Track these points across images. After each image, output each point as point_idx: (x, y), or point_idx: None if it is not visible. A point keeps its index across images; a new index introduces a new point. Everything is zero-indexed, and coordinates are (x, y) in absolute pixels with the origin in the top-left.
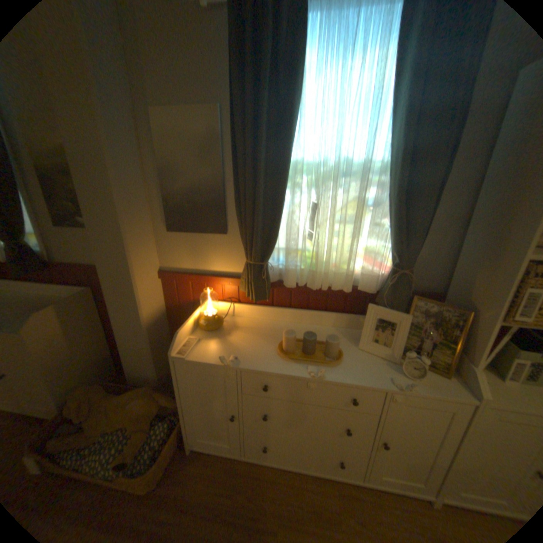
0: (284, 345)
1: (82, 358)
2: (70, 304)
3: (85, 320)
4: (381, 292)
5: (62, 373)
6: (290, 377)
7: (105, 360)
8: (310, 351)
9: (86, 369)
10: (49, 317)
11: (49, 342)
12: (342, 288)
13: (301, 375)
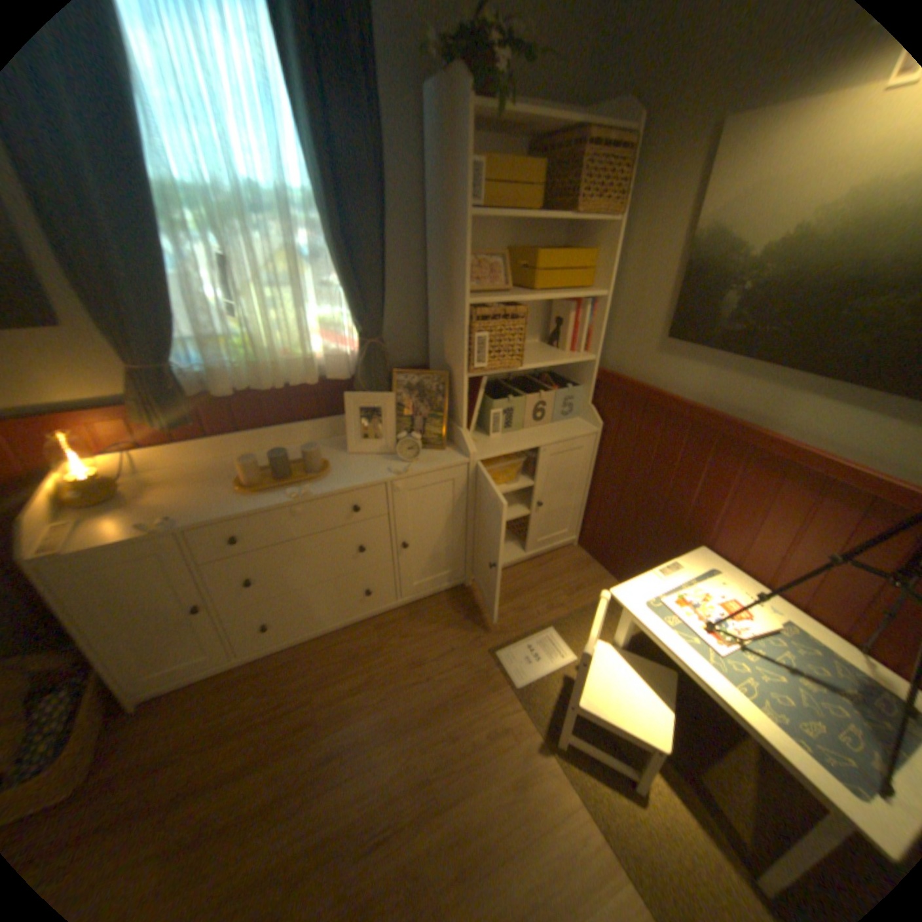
0: (244, 479)
1: None
2: None
3: None
4: (357, 376)
5: None
6: (265, 511)
7: None
8: (284, 473)
9: None
10: None
11: None
12: (306, 381)
13: (279, 502)
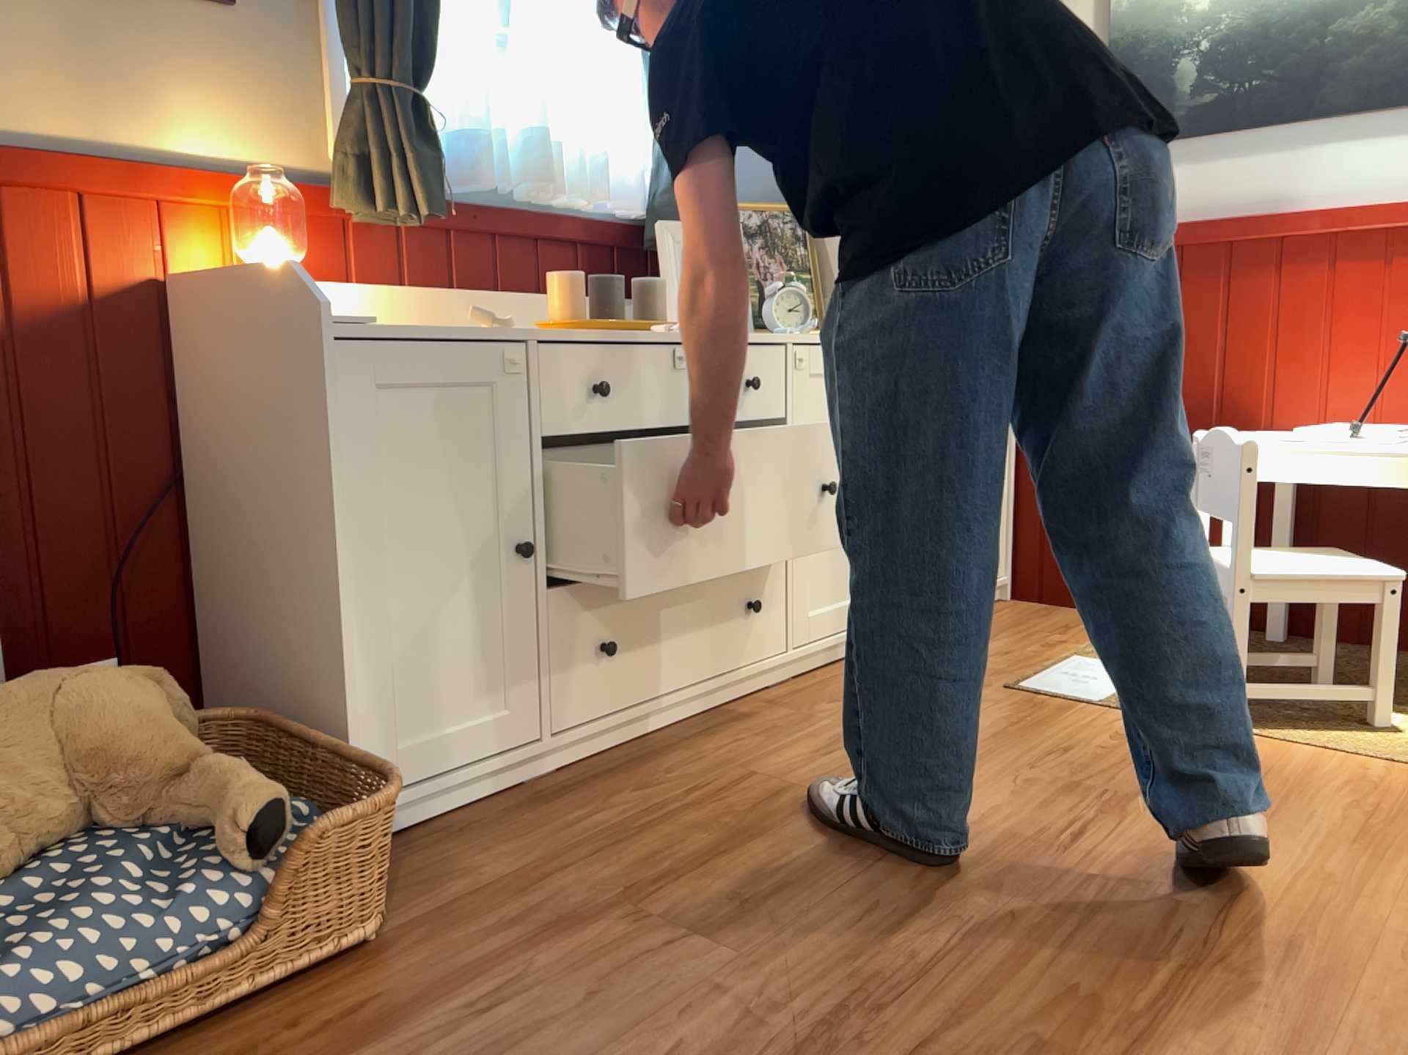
0: (559, 314)
1: None
2: None
3: None
4: (653, 210)
5: None
6: (638, 342)
7: None
8: (619, 314)
9: None
10: None
11: None
12: (591, 195)
13: (653, 335)
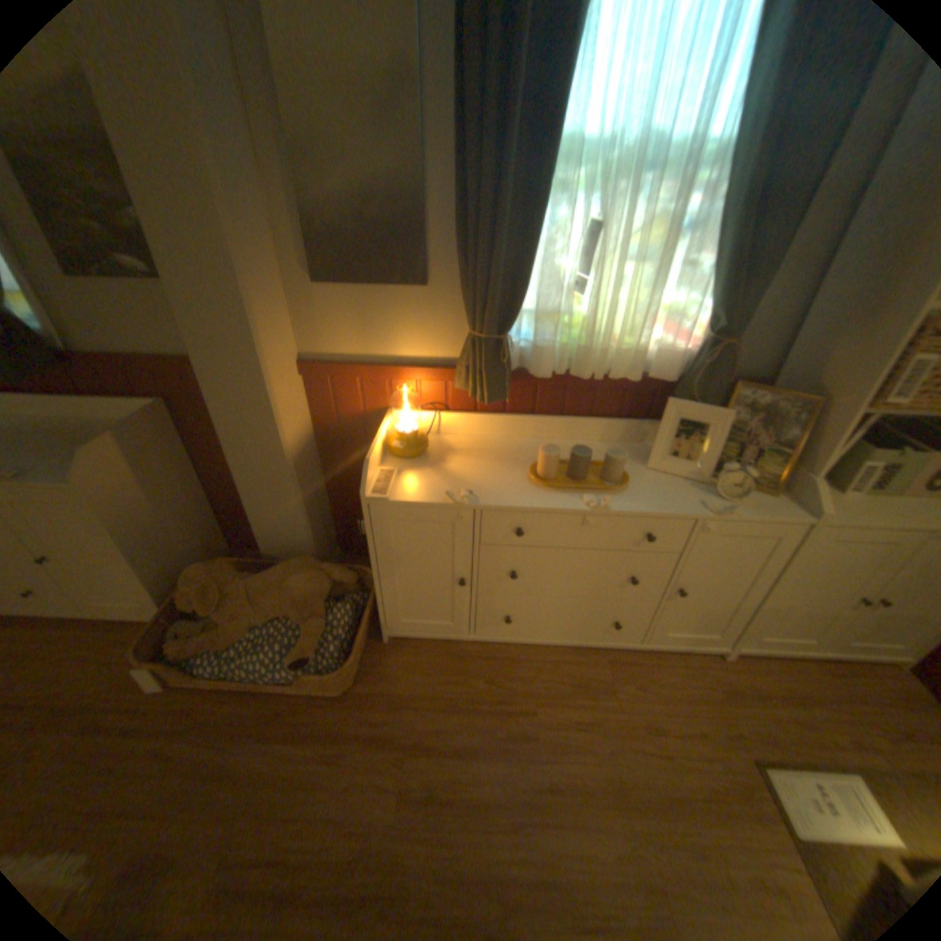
0: (539, 470)
1: (175, 522)
2: (133, 432)
3: (166, 458)
4: (684, 380)
5: (150, 548)
6: (558, 512)
7: (208, 526)
8: (581, 474)
9: (184, 540)
10: (110, 452)
11: (120, 496)
12: (626, 376)
13: (574, 507)
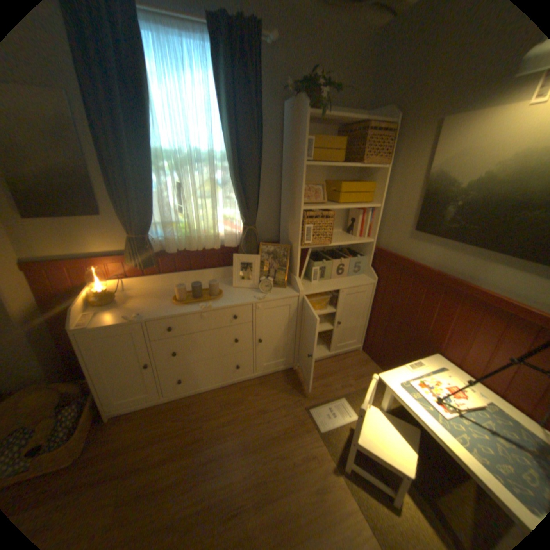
0: (177, 297)
1: None
2: None
3: None
4: (240, 245)
5: None
6: (186, 314)
7: None
8: (198, 295)
9: None
10: None
11: None
12: (213, 247)
13: (194, 311)
